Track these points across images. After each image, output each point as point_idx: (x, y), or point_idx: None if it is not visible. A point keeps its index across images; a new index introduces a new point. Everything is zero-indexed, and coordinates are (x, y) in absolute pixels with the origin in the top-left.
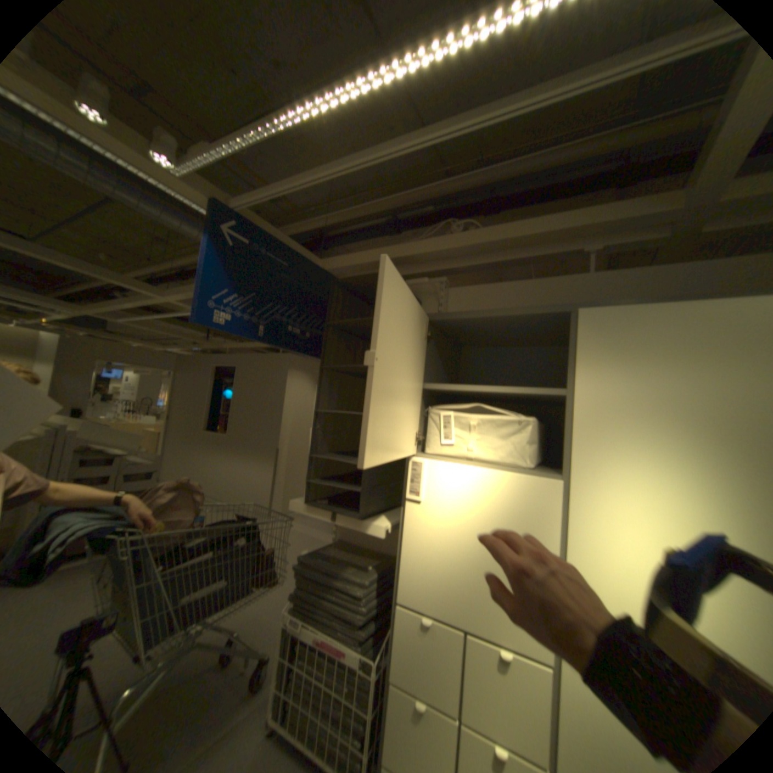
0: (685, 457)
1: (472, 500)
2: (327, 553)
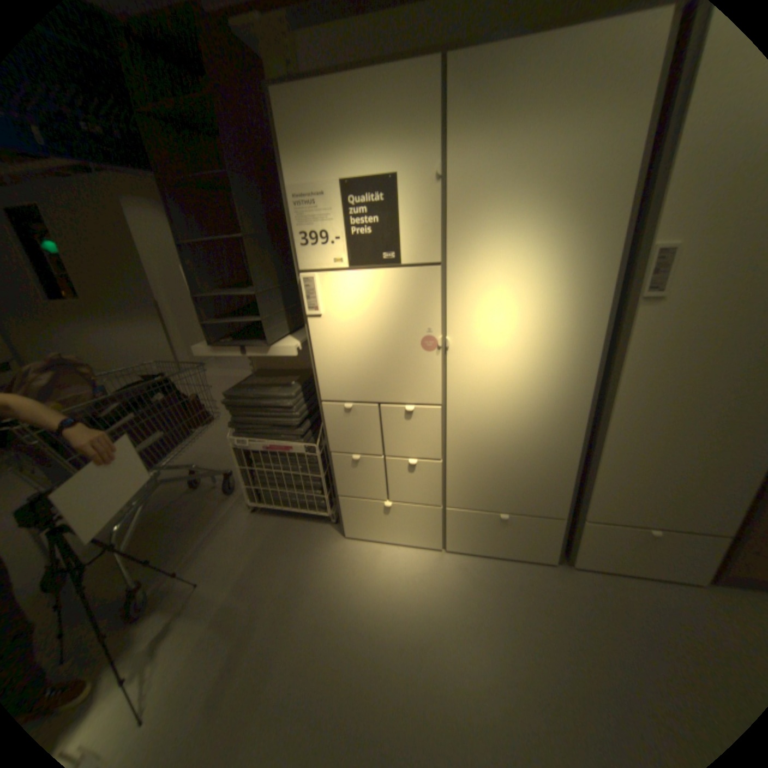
0: (535, 221)
1: (367, 303)
2: (250, 383)
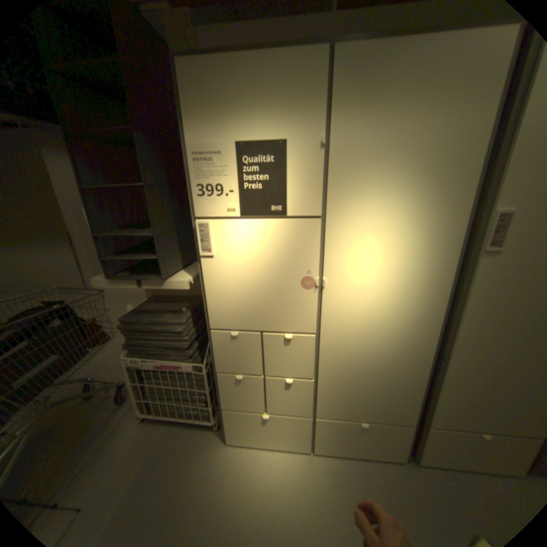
0: (401, 186)
1: (255, 247)
2: (145, 309)
